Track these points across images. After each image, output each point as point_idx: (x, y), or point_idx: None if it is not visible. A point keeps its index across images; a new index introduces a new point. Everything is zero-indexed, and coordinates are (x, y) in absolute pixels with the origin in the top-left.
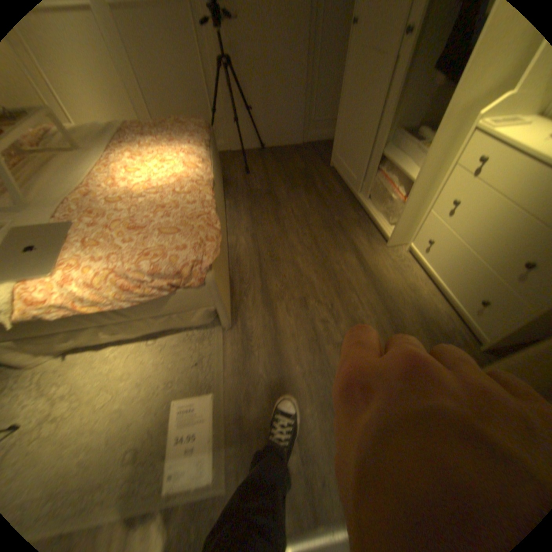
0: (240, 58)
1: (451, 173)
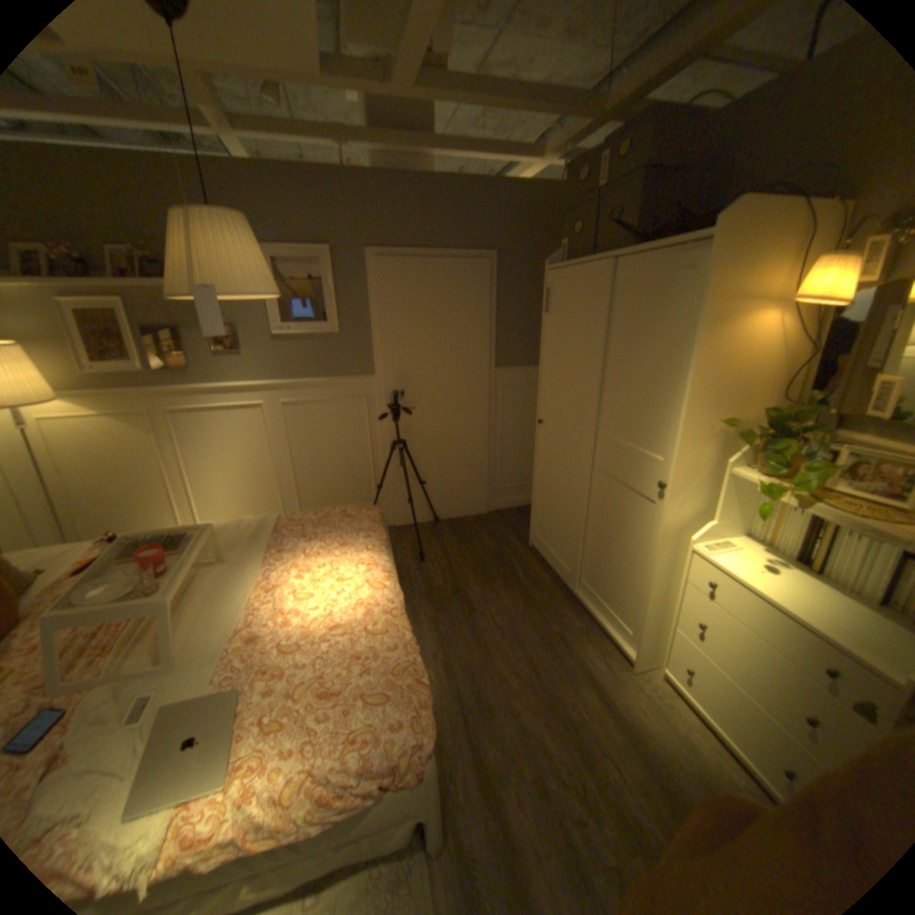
0: (416, 439)
1: (686, 591)
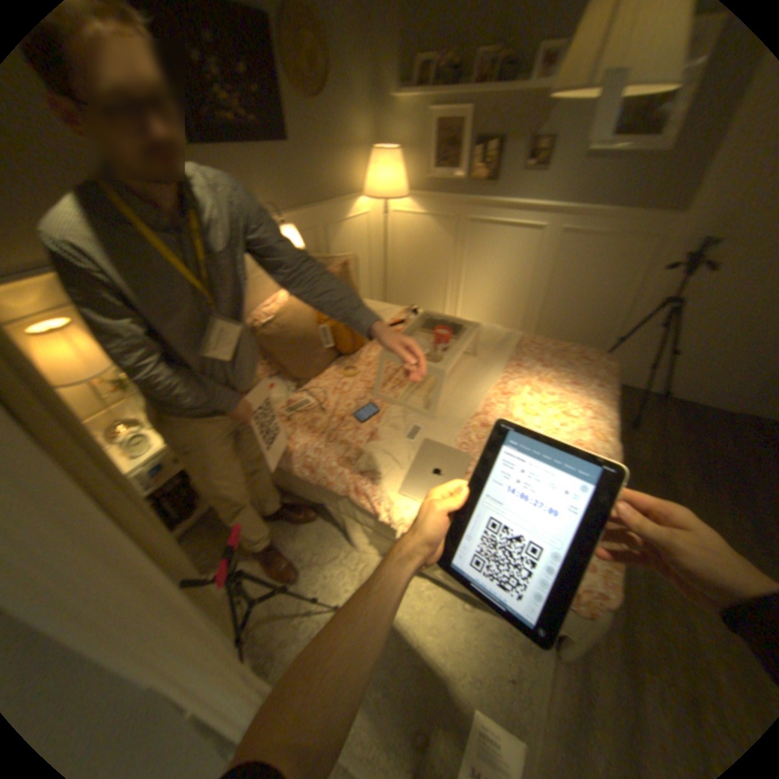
0: (697, 301)
1: None
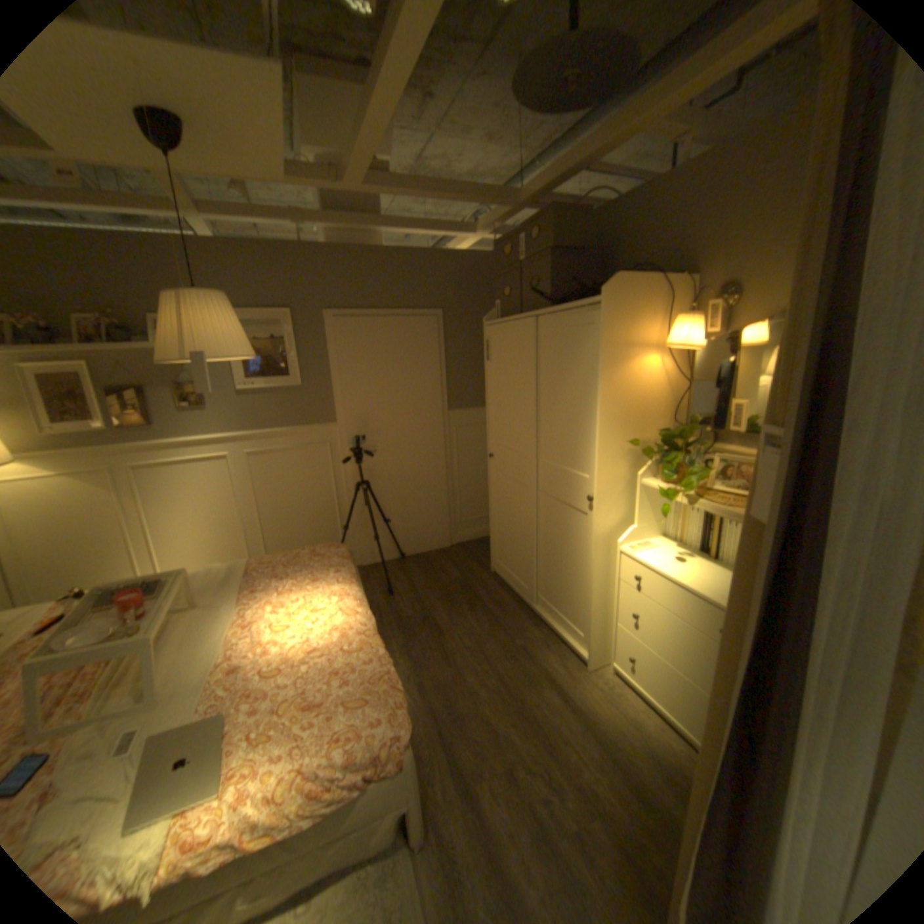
0: (378, 481)
1: (619, 589)
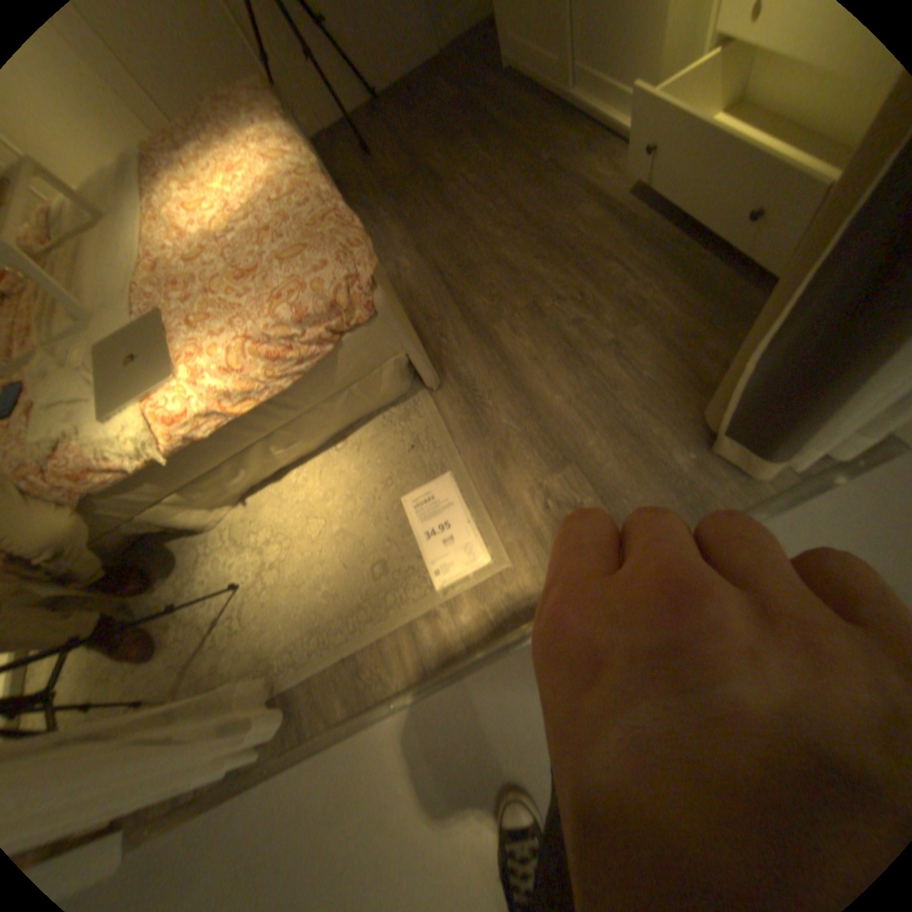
0: None
1: None
